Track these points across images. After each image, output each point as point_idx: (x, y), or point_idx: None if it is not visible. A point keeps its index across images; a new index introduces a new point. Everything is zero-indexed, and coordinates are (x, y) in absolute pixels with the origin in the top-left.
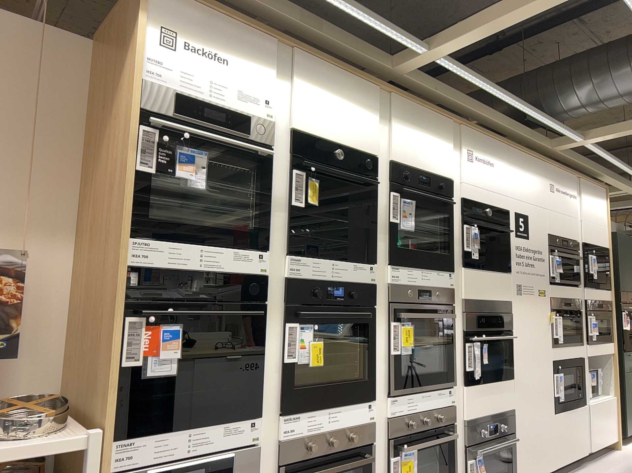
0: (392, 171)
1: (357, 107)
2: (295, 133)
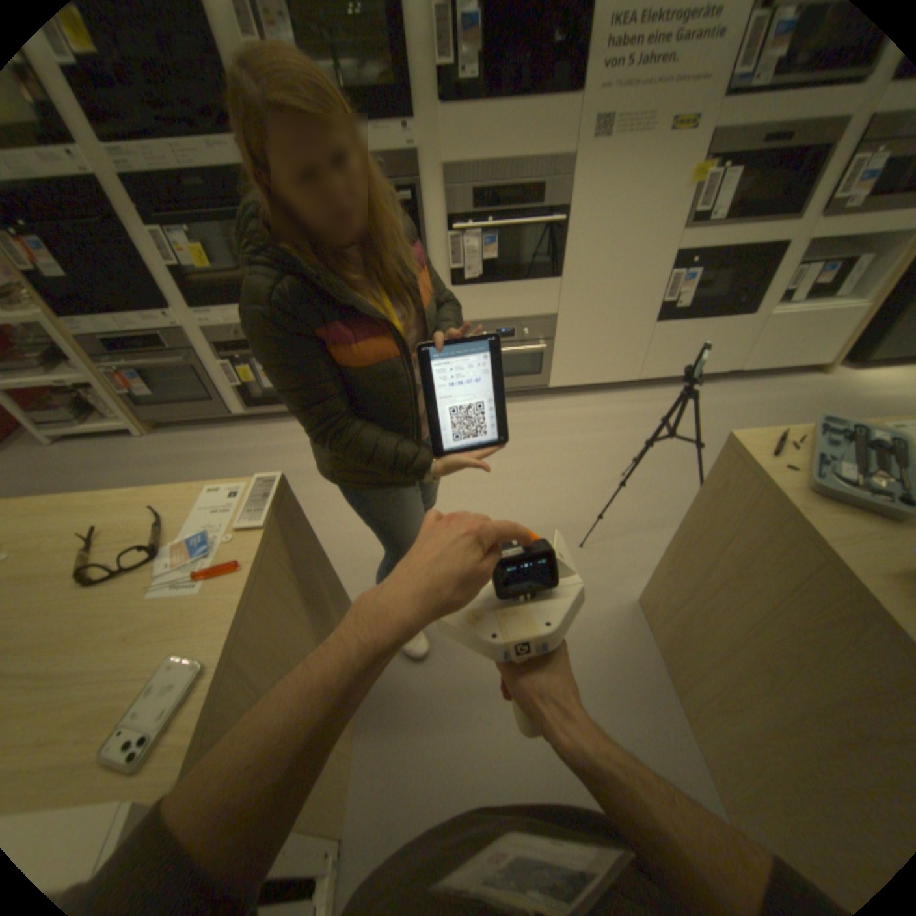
0: None
1: None
2: None
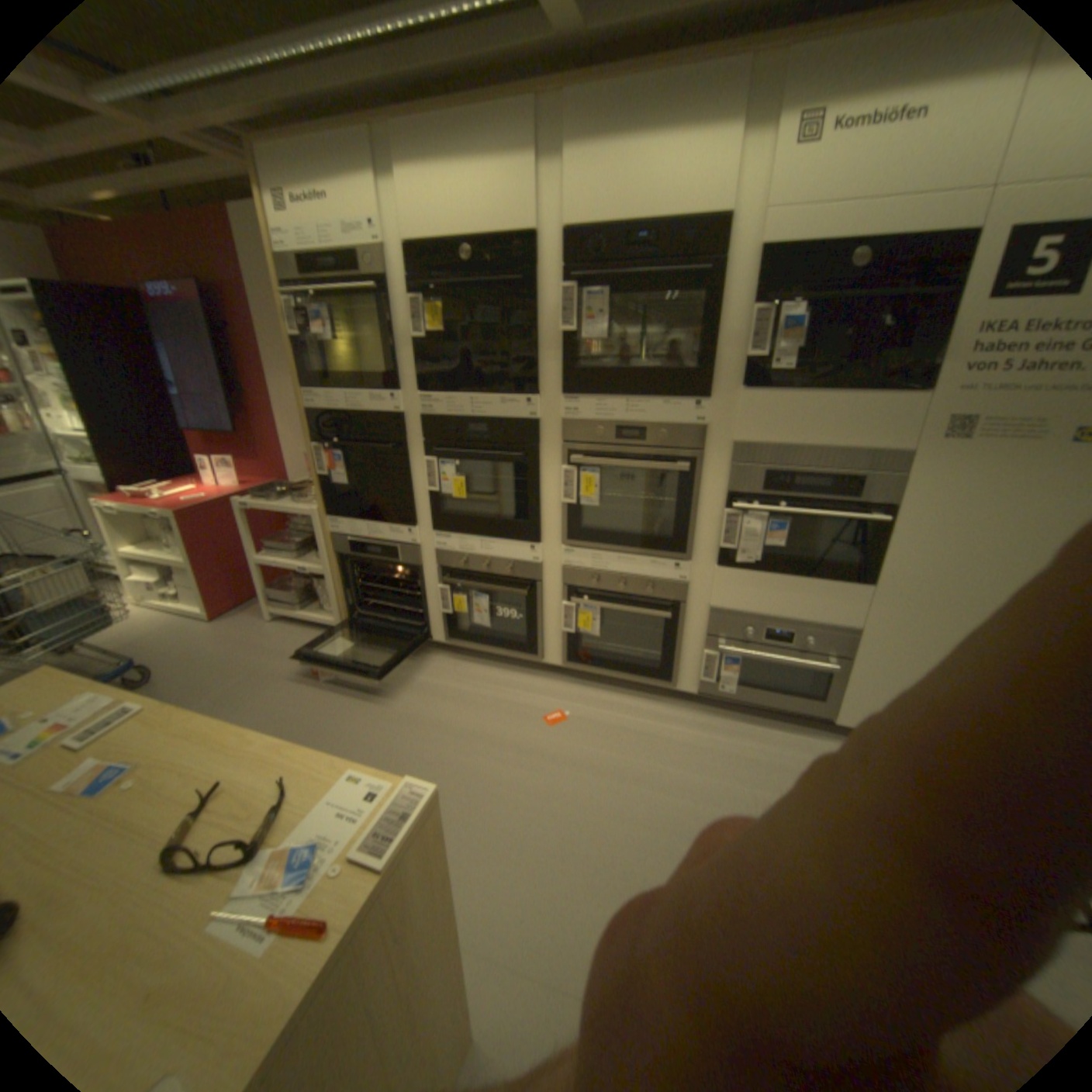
0: (574, 241)
1: (491, 152)
2: (405, 244)
